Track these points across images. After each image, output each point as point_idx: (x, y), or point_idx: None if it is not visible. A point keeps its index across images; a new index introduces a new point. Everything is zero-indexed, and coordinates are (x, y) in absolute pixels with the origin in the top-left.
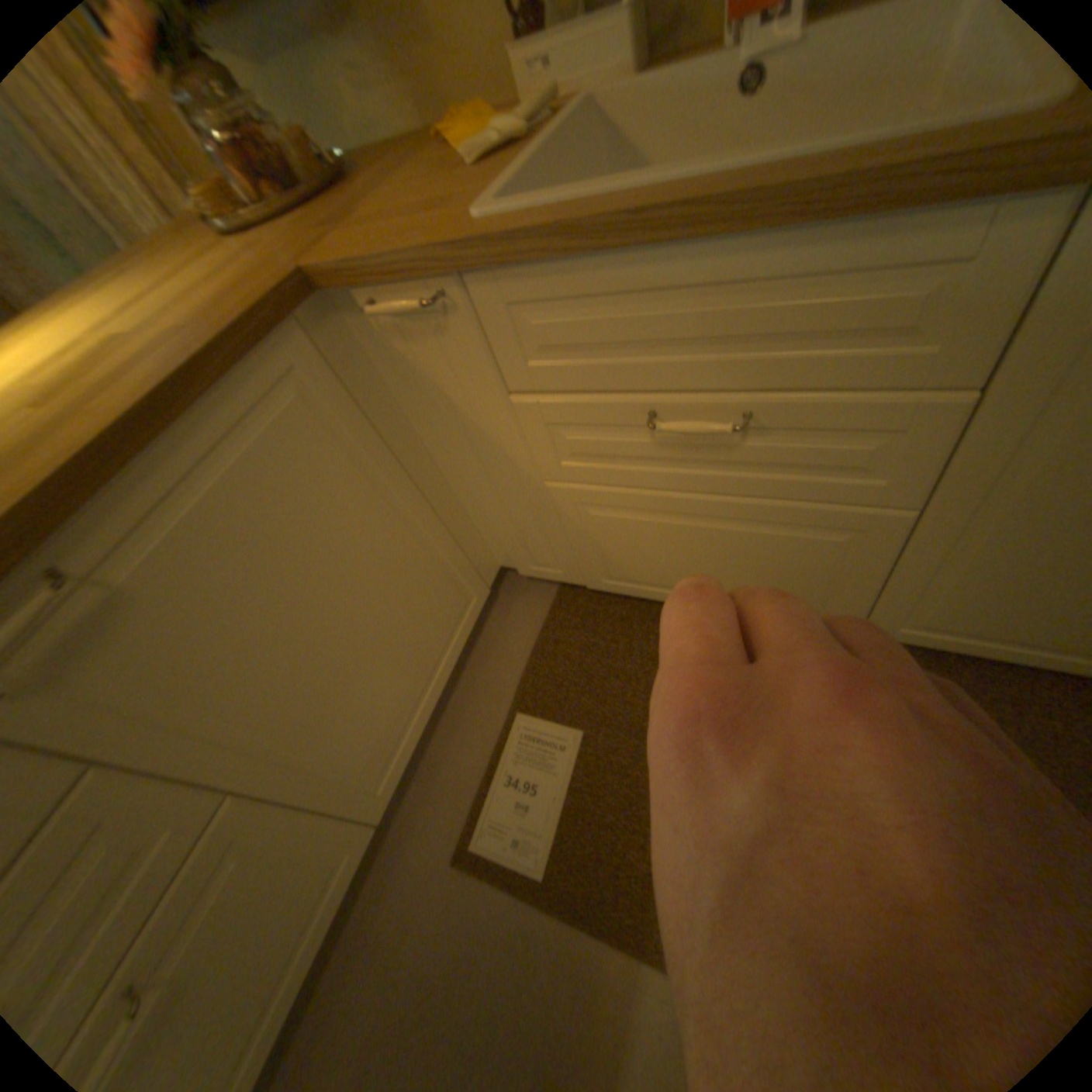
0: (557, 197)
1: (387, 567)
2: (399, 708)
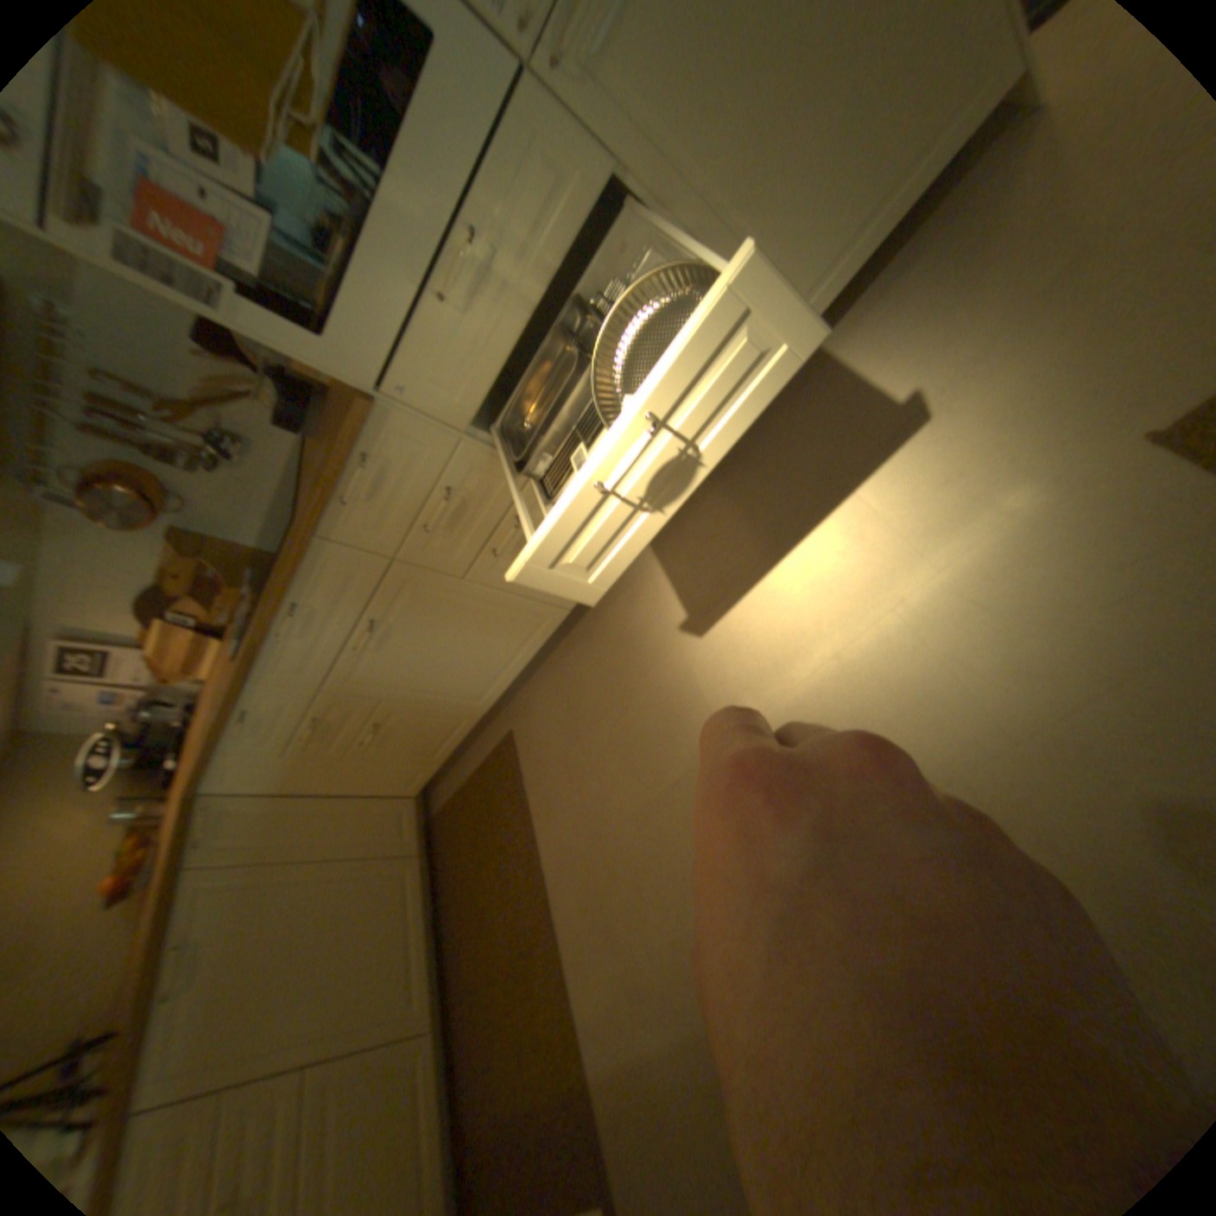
0: None
1: None
2: None
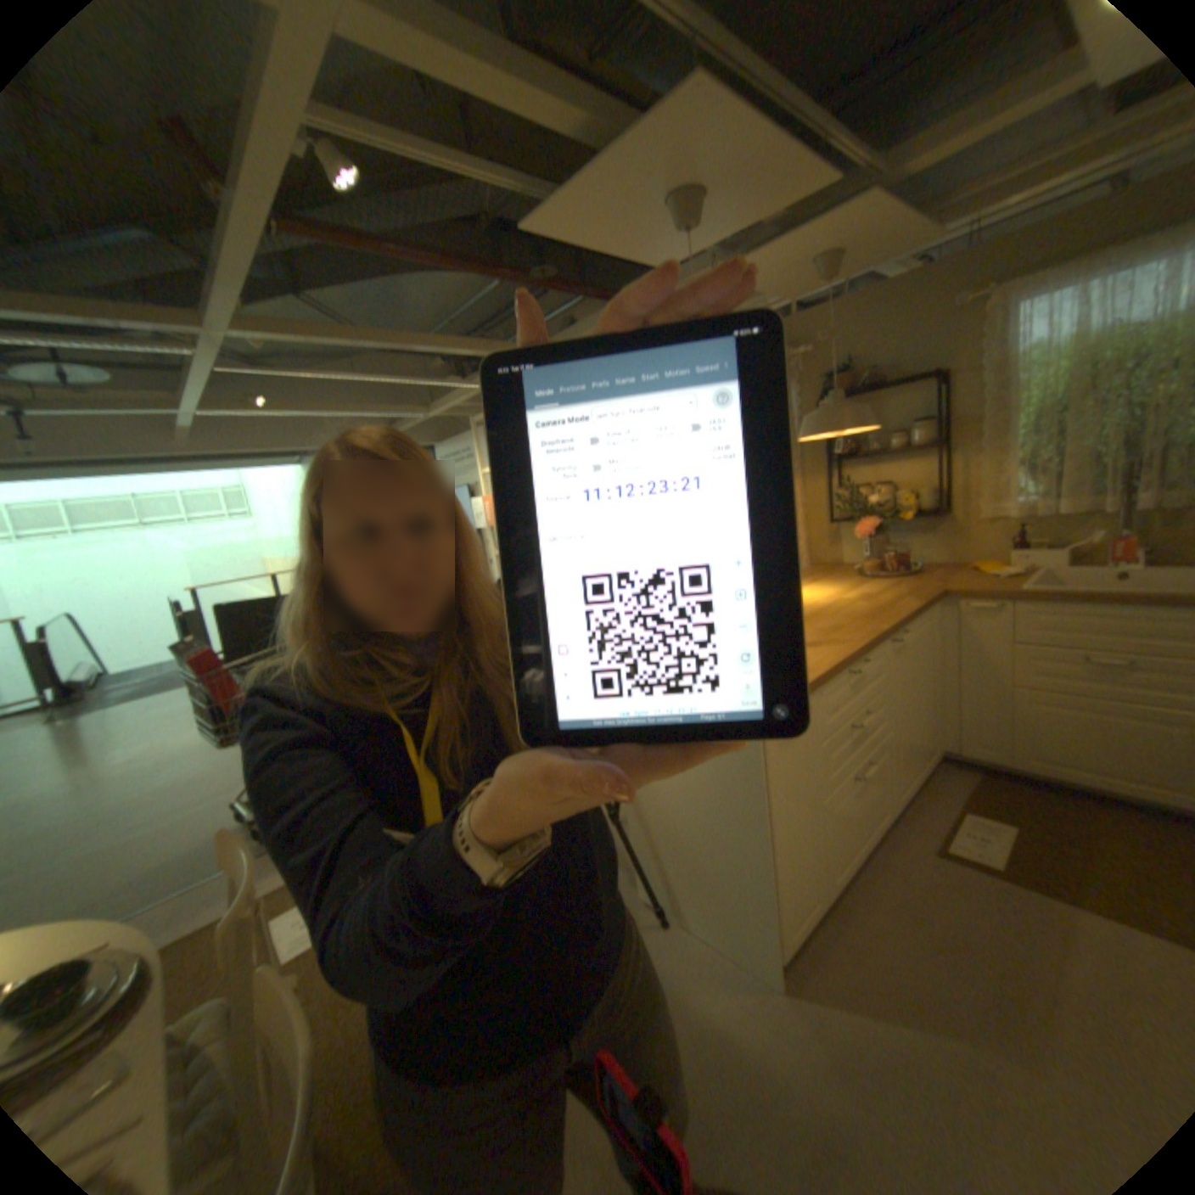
0: (1060, 587)
1: (929, 698)
2: (914, 768)
